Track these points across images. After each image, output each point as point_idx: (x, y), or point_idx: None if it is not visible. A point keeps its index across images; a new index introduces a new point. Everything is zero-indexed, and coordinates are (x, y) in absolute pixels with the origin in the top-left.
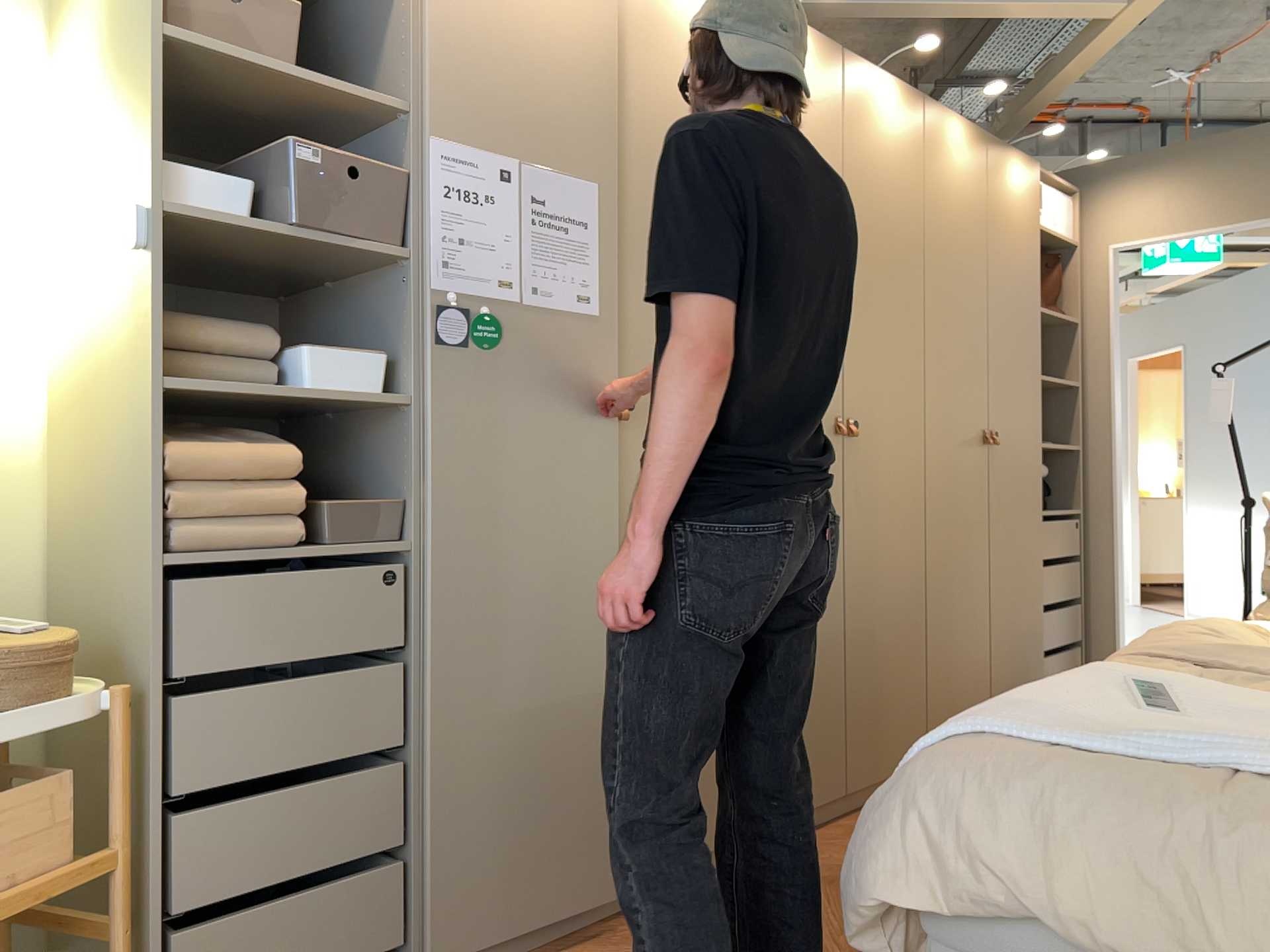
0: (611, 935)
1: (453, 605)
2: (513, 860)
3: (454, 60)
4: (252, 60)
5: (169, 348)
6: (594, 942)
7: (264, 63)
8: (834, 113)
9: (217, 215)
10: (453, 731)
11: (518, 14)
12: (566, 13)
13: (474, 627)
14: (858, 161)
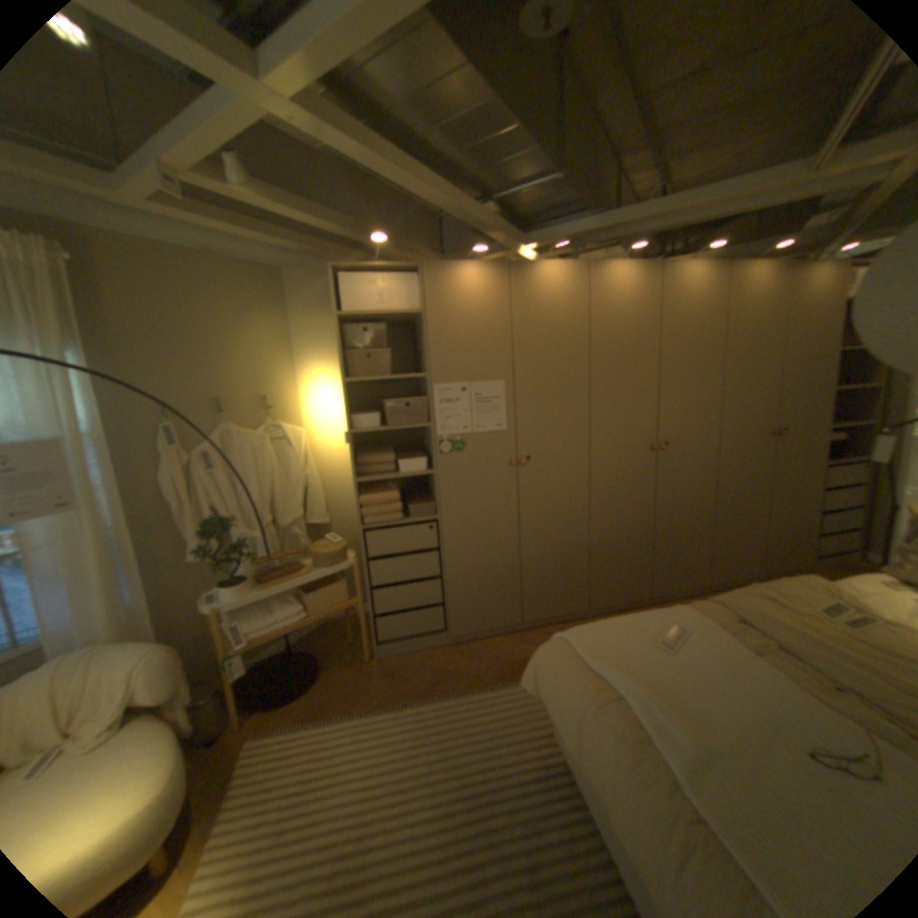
0: (521, 636)
1: (454, 534)
2: (482, 609)
3: (441, 353)
4: (373, 379)
5: (365, 464)
6: (514, 638)
7: (381, 373)
8: (658, 294)
9: (369, 428)
10: (457, 571)
11: (467, 325)
12: (490, 315)
13: (463, 541)
14: (670, 317)
